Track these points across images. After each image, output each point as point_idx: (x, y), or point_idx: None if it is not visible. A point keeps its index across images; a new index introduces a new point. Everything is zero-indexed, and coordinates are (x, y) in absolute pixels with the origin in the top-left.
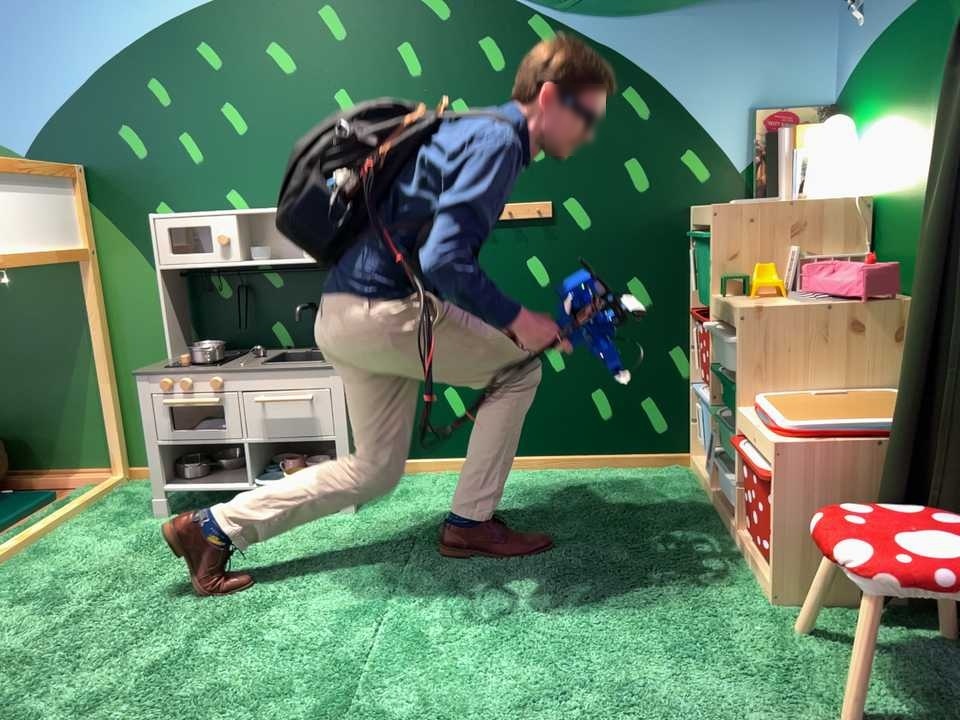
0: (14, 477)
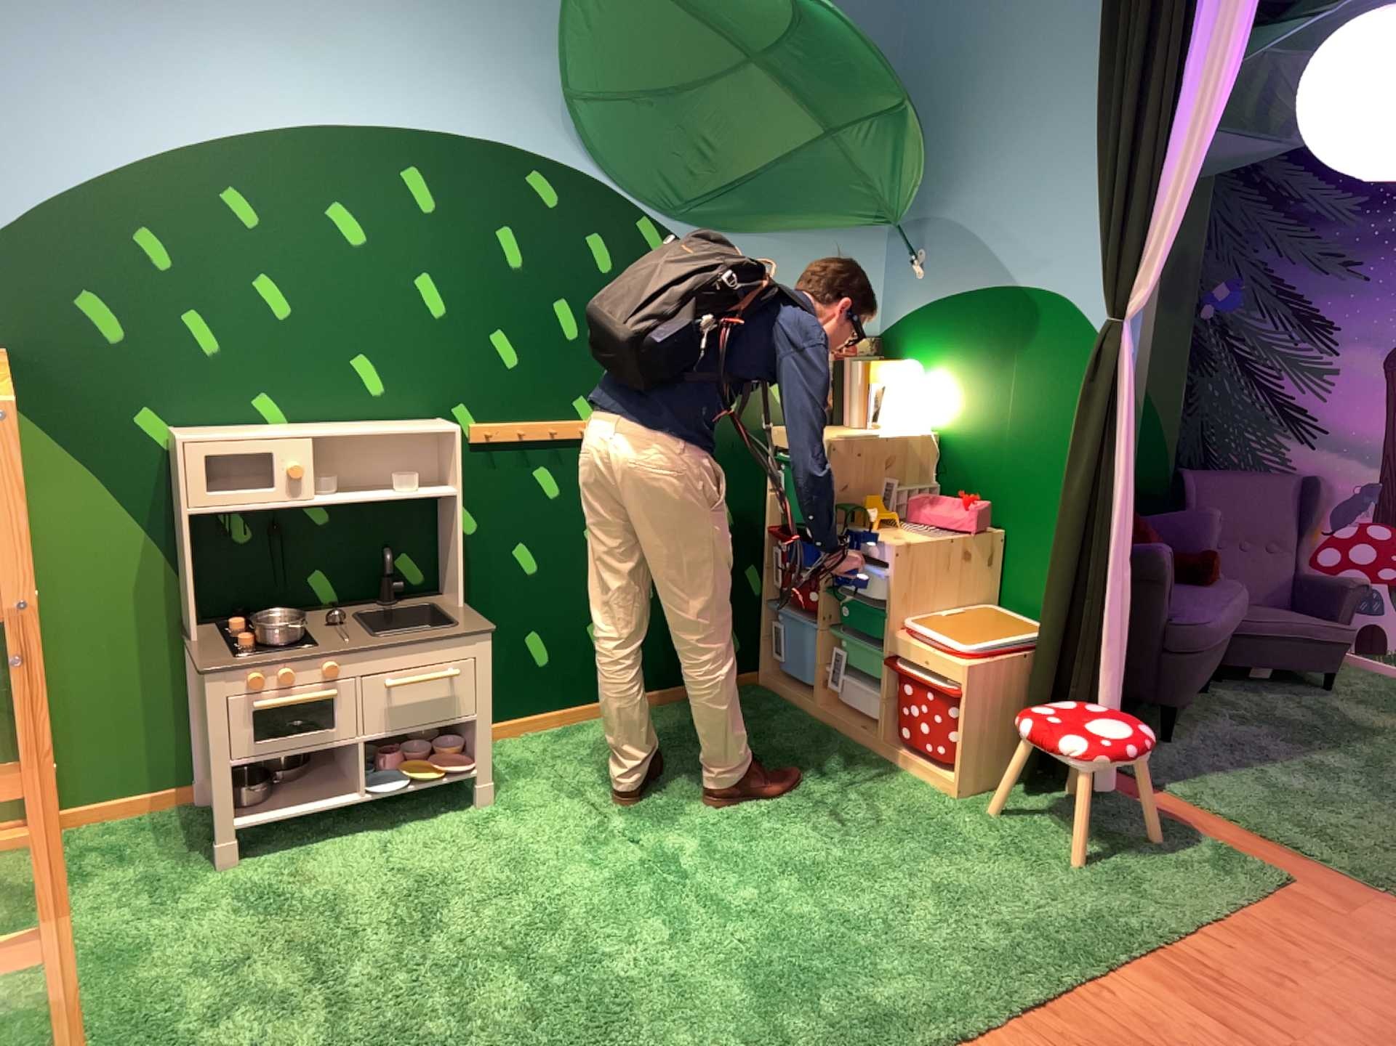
0: None
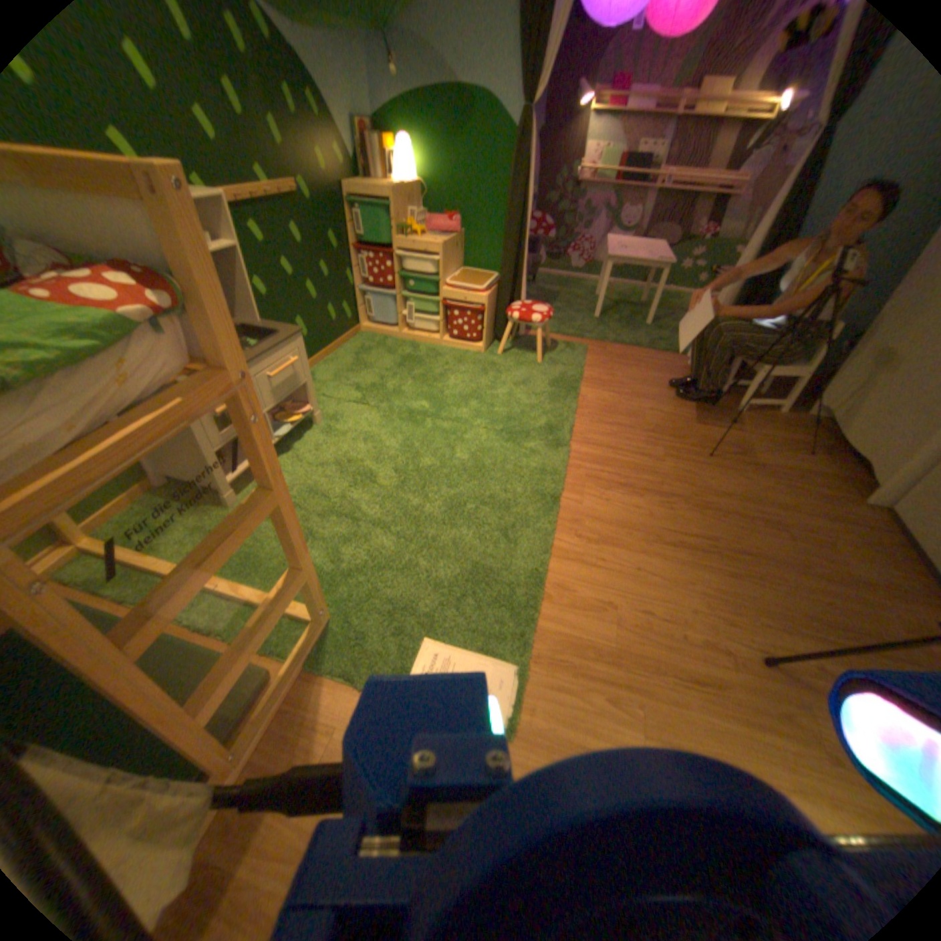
0: None
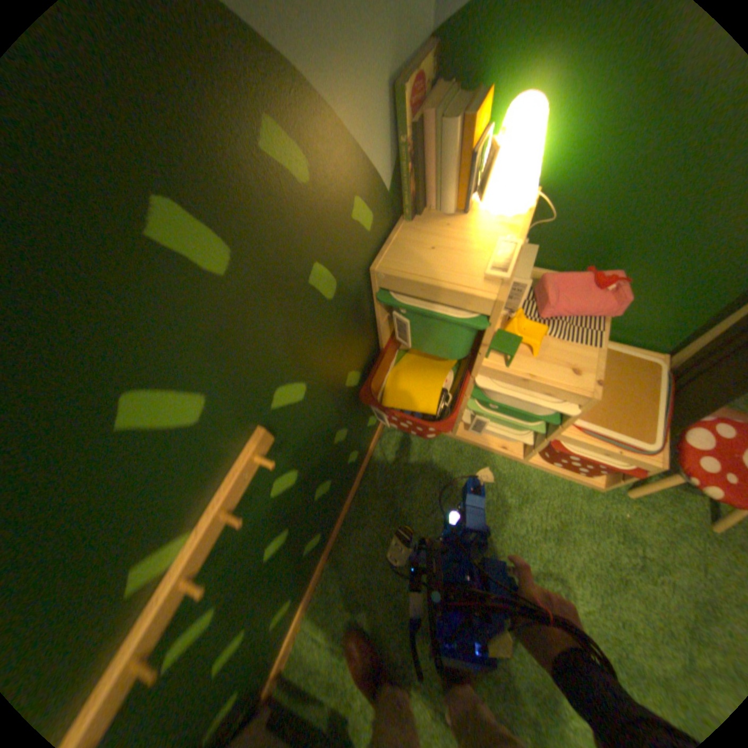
0: None
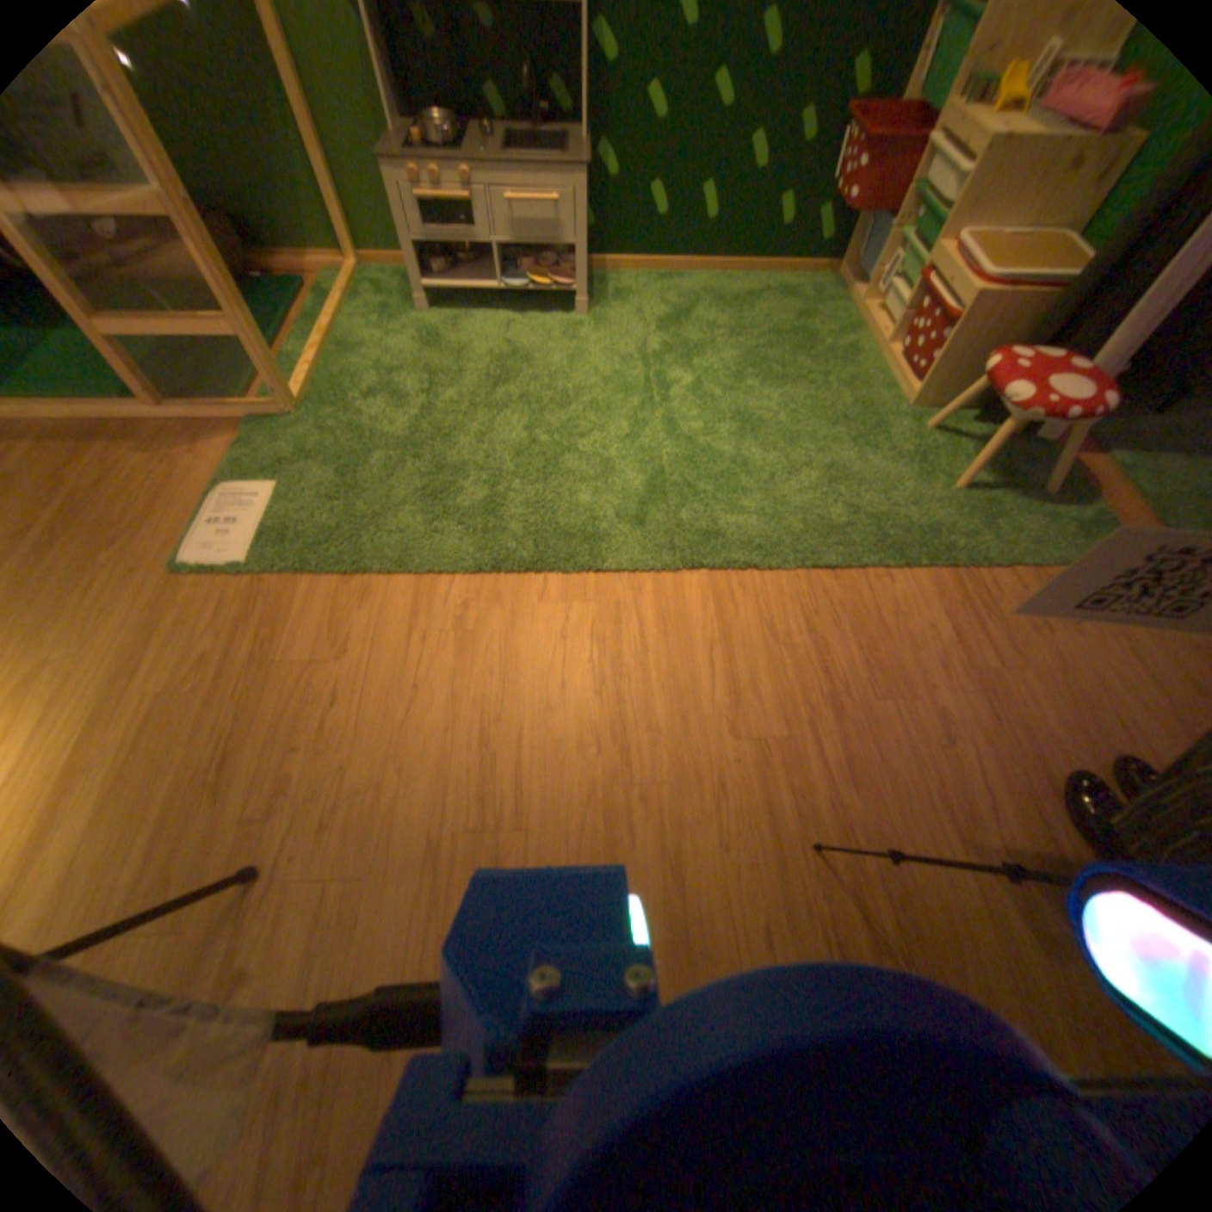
0: (248, 253)
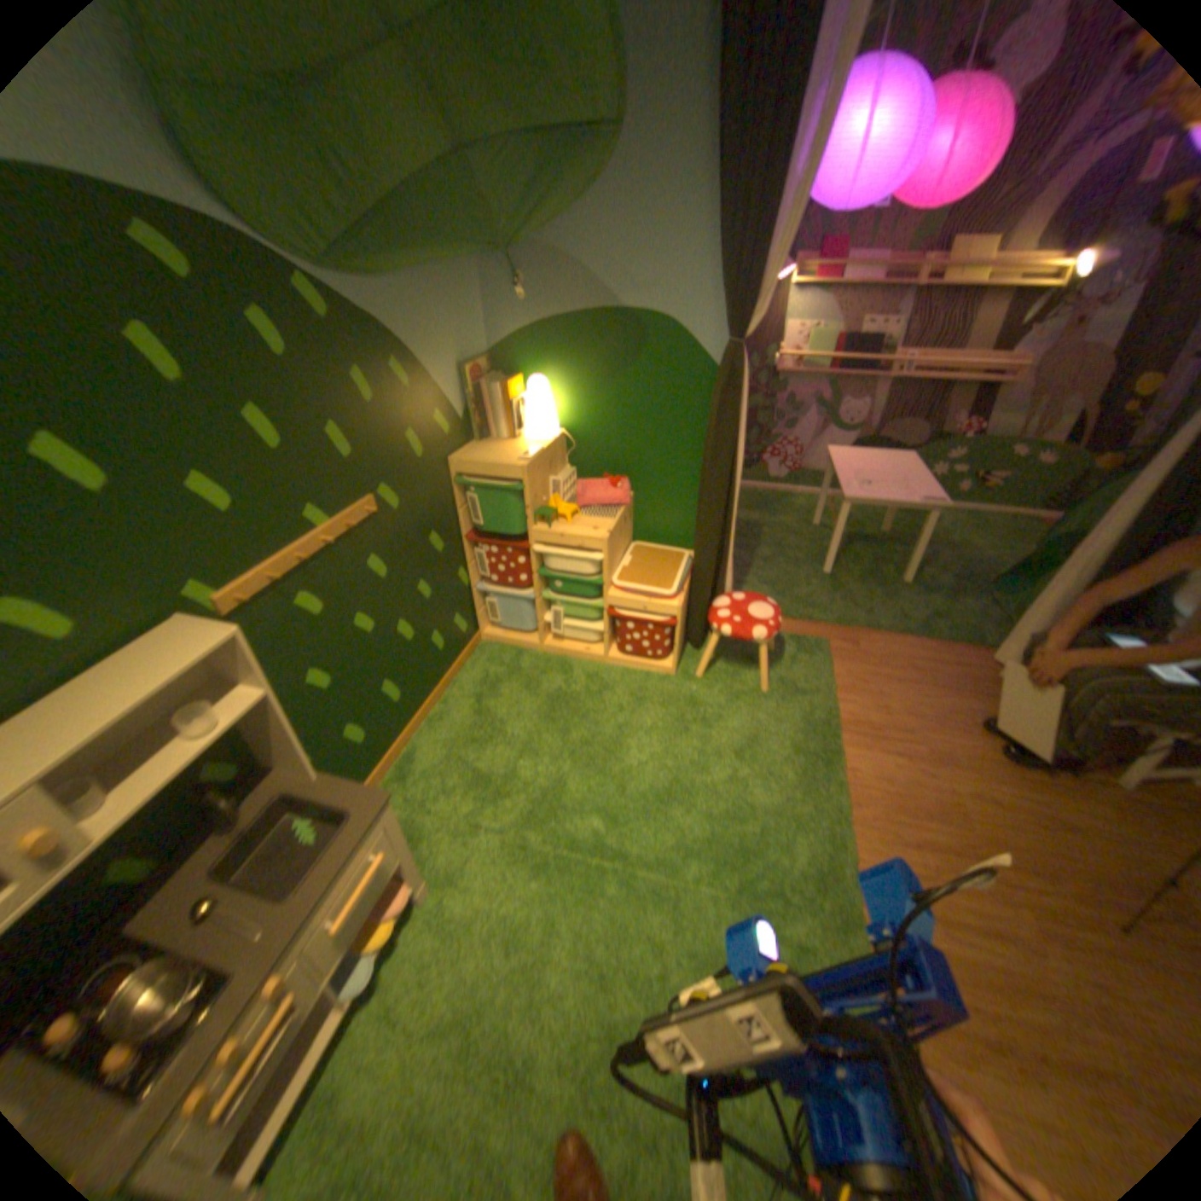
0: None
